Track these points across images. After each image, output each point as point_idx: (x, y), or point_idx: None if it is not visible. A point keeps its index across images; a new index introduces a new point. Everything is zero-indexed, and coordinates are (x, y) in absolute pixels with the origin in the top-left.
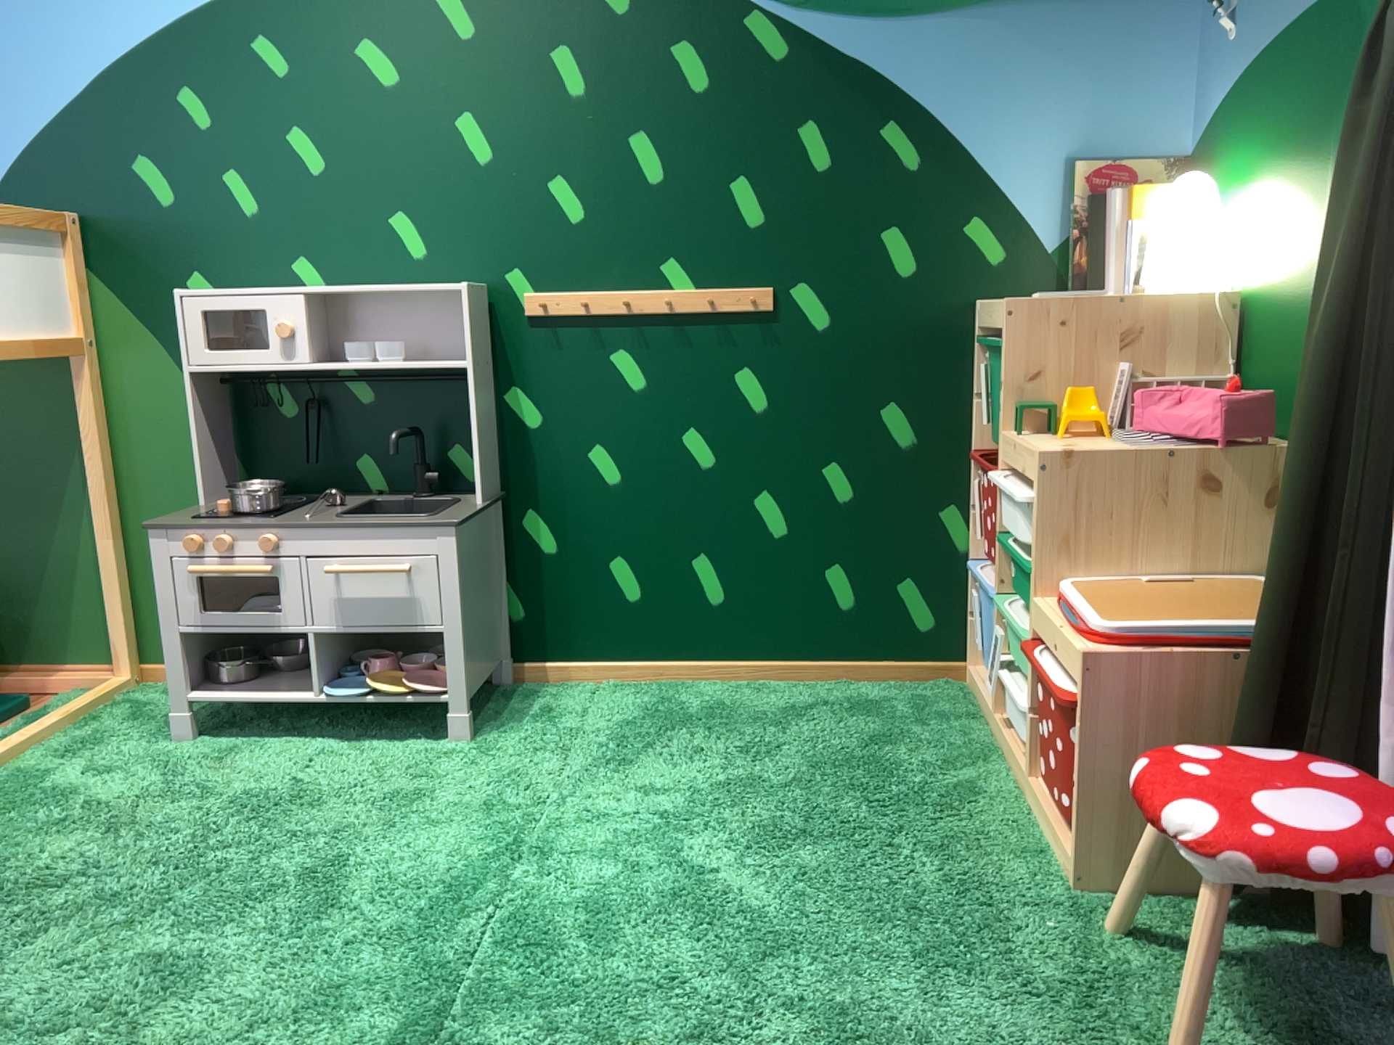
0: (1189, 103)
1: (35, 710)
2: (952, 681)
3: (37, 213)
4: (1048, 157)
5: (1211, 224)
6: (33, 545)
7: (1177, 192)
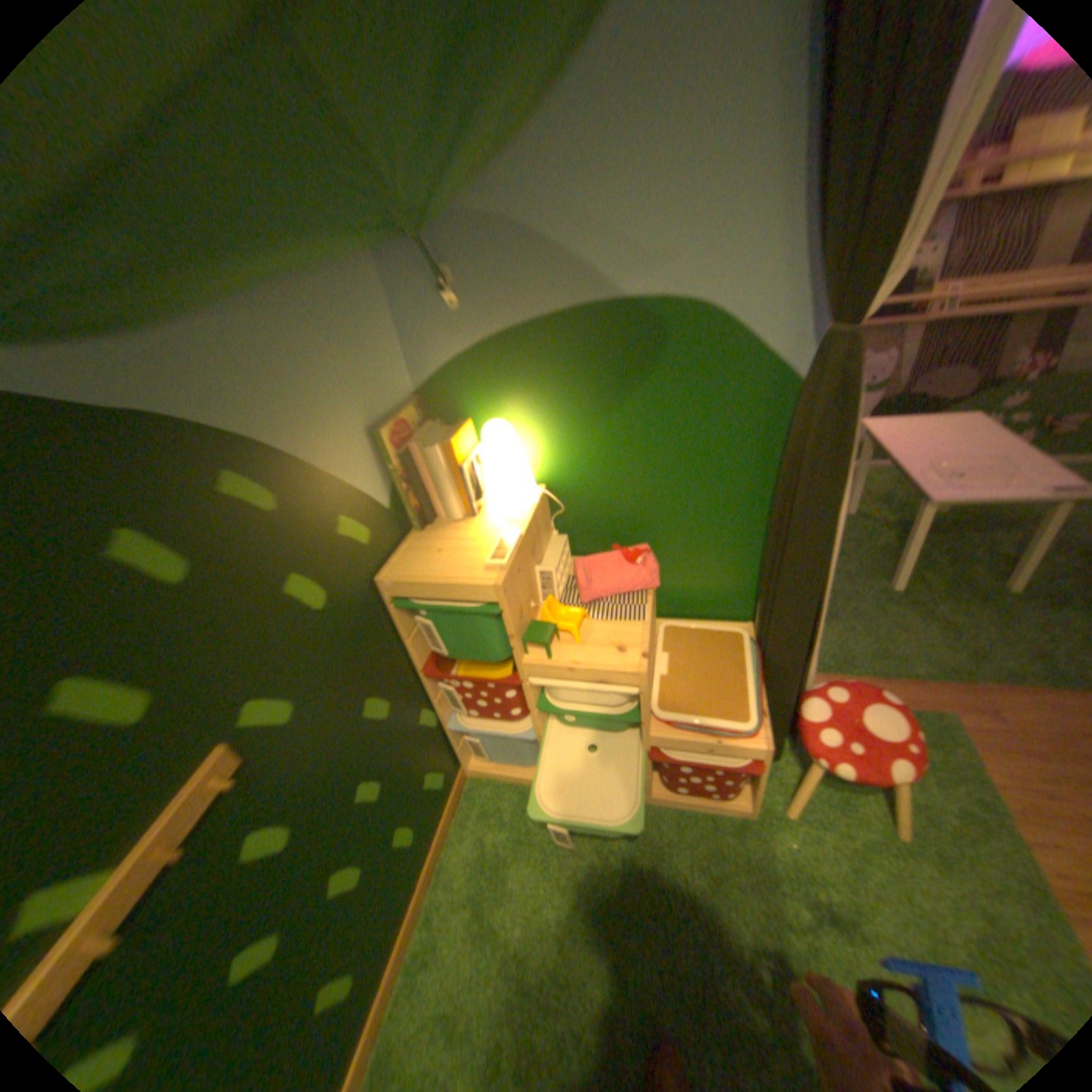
0: (405, 352)
1: None
2: (466, 785)
3: None
4: (360, 433)
5: (522, 452)
6: None
7: (497, 439)
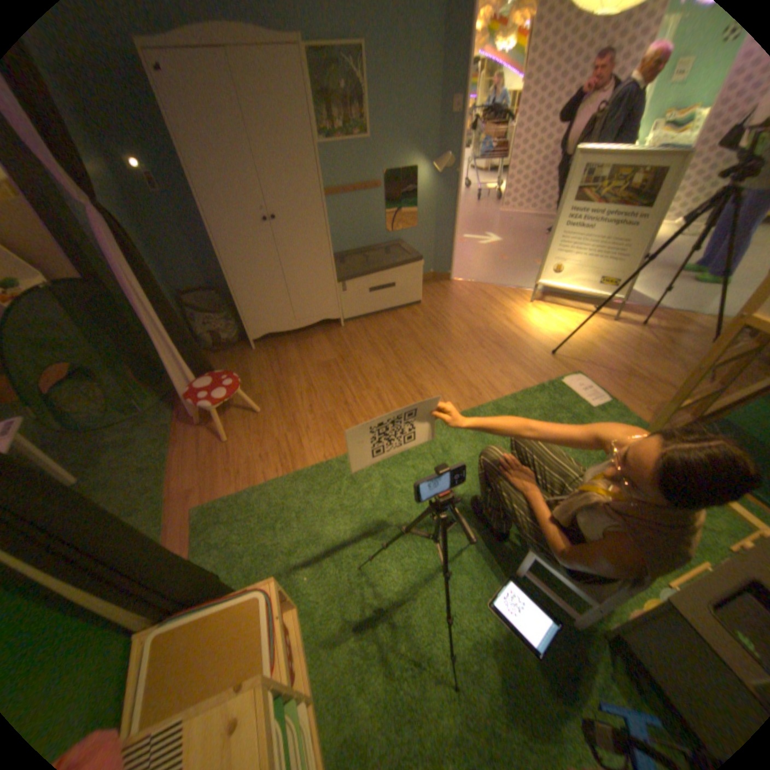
0: None
1: None
2: None
3: None
4: None
5: None
6: None
7: None
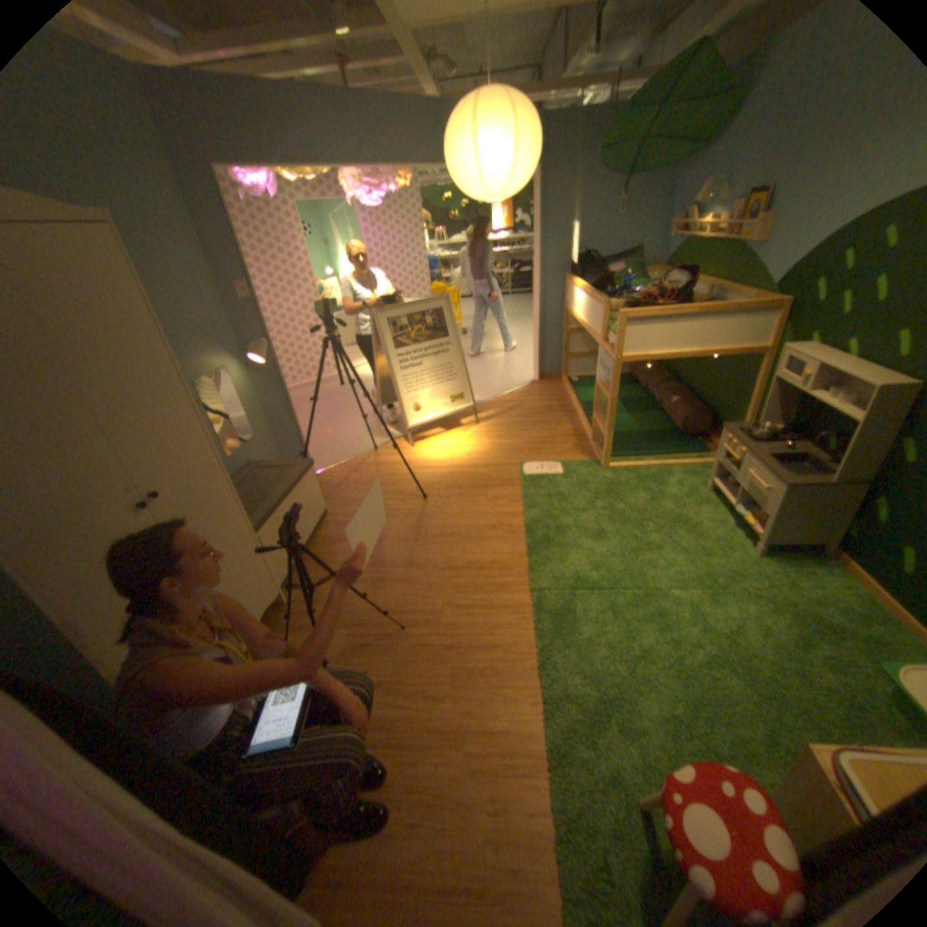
0: None
1: (707, 456)
2: None
3: (781, 295)
4: None
5: None
6: (738, 407)
7: None
